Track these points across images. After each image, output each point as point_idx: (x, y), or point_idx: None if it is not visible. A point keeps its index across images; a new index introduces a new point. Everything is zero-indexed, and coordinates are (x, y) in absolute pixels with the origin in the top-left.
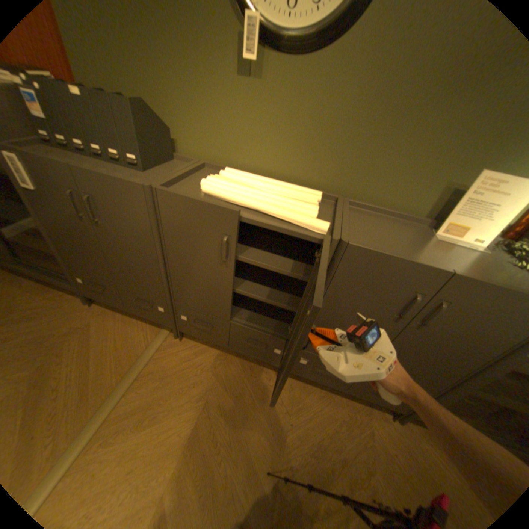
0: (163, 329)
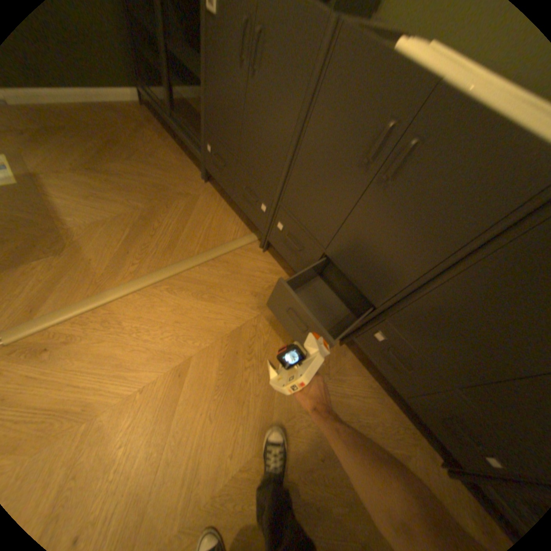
0: (253, 233)
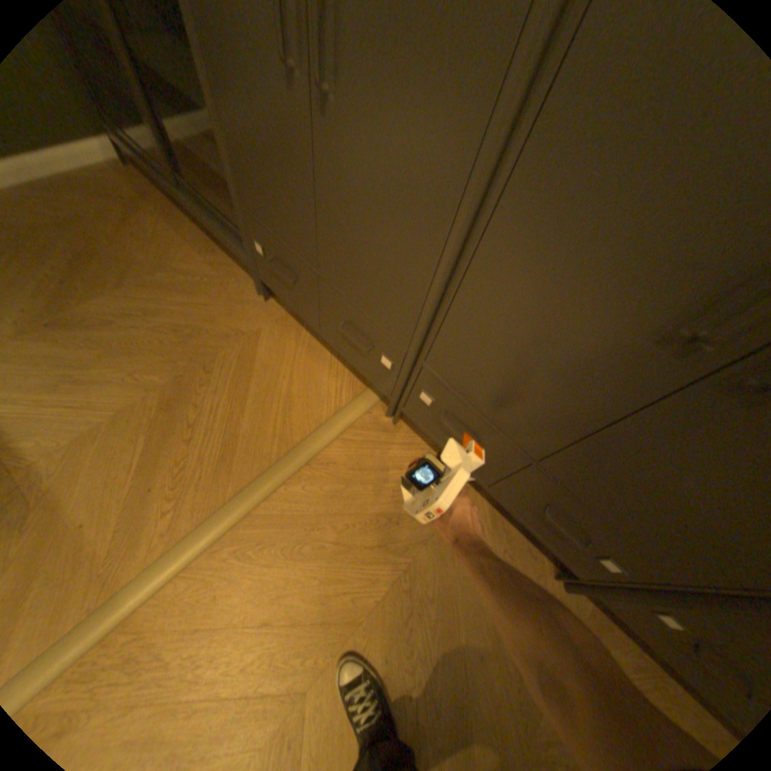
0: (368, 389)
